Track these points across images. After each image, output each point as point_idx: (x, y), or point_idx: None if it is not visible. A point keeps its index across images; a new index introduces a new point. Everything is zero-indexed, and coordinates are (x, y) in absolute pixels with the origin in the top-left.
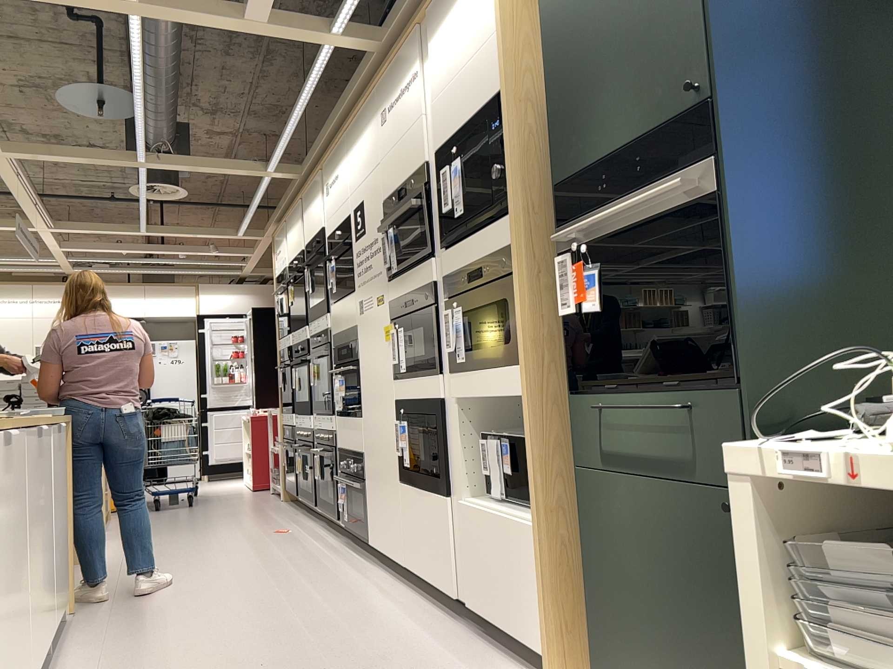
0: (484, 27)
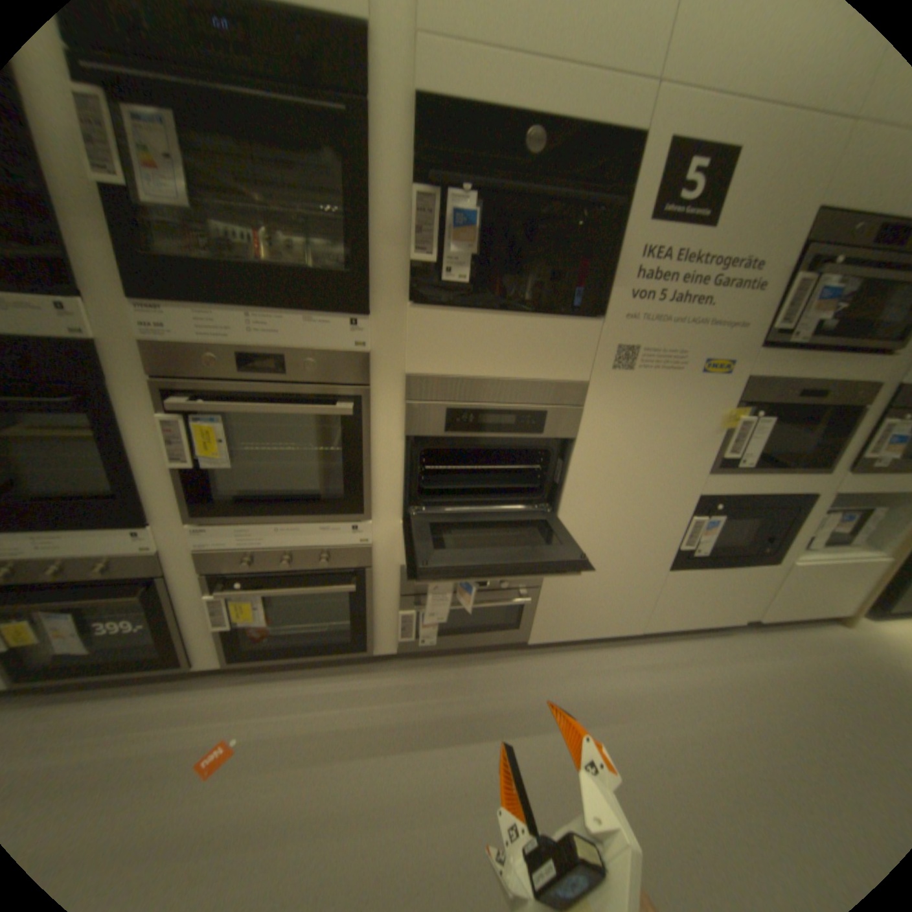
0: None
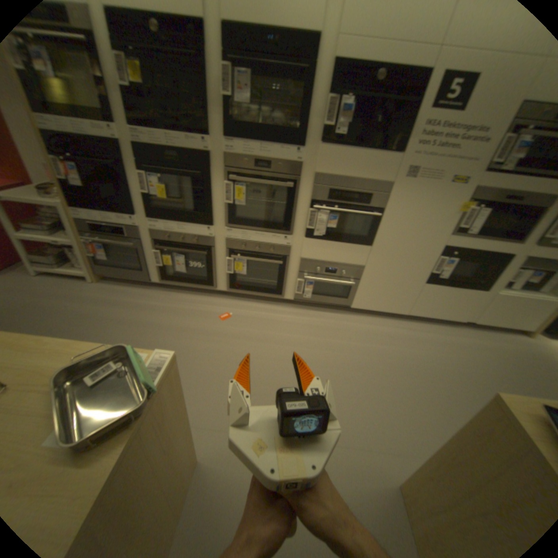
0: None
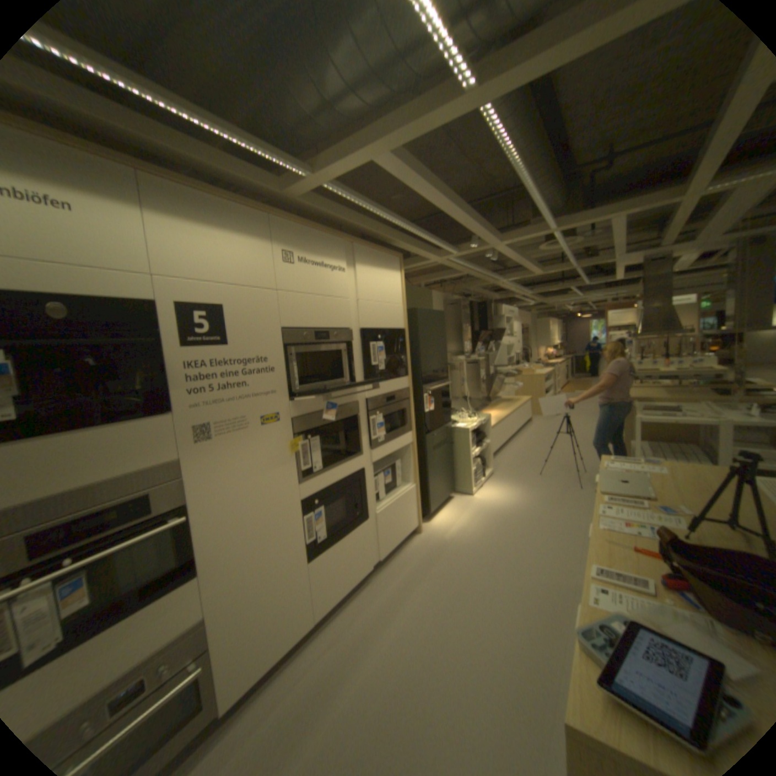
0: (395, 297)
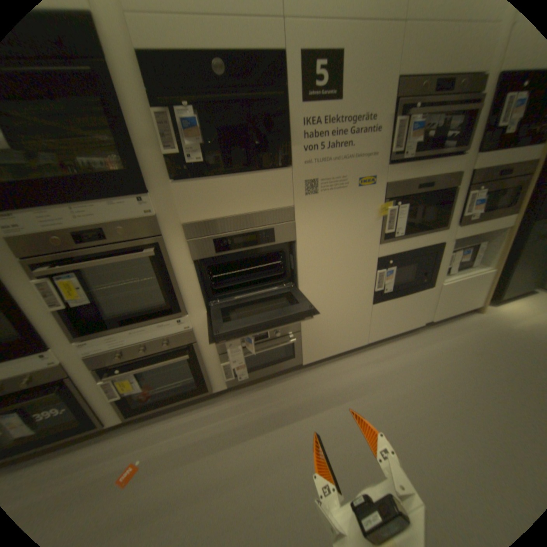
0: None
